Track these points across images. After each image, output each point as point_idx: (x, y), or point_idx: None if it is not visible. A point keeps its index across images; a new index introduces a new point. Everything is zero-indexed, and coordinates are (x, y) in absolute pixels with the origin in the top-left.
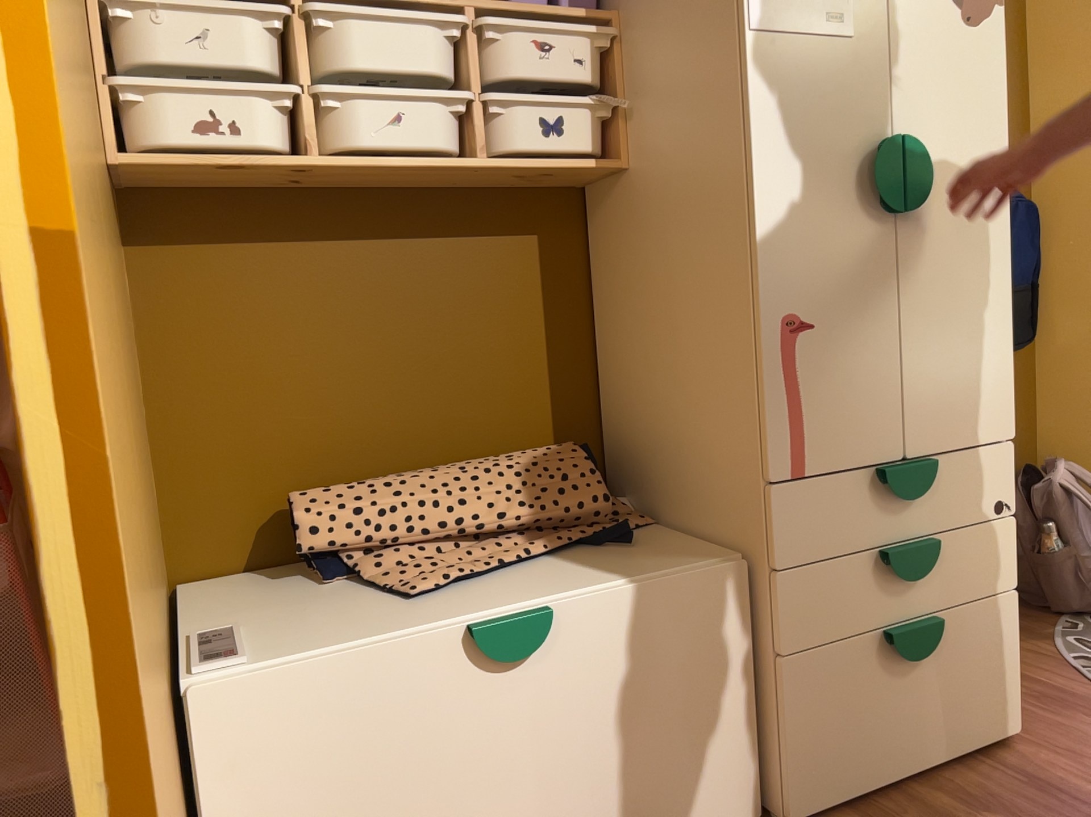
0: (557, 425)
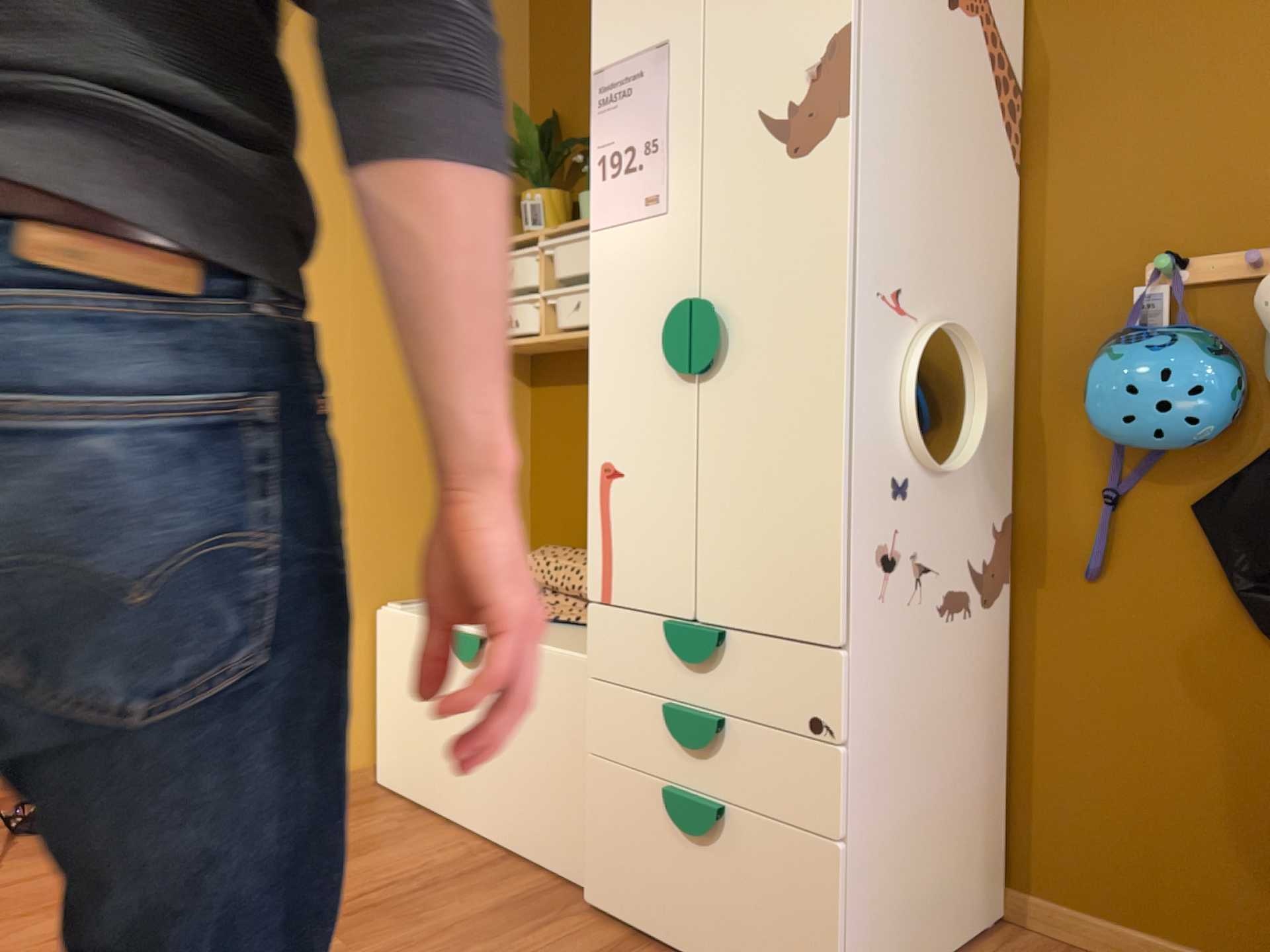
0: None
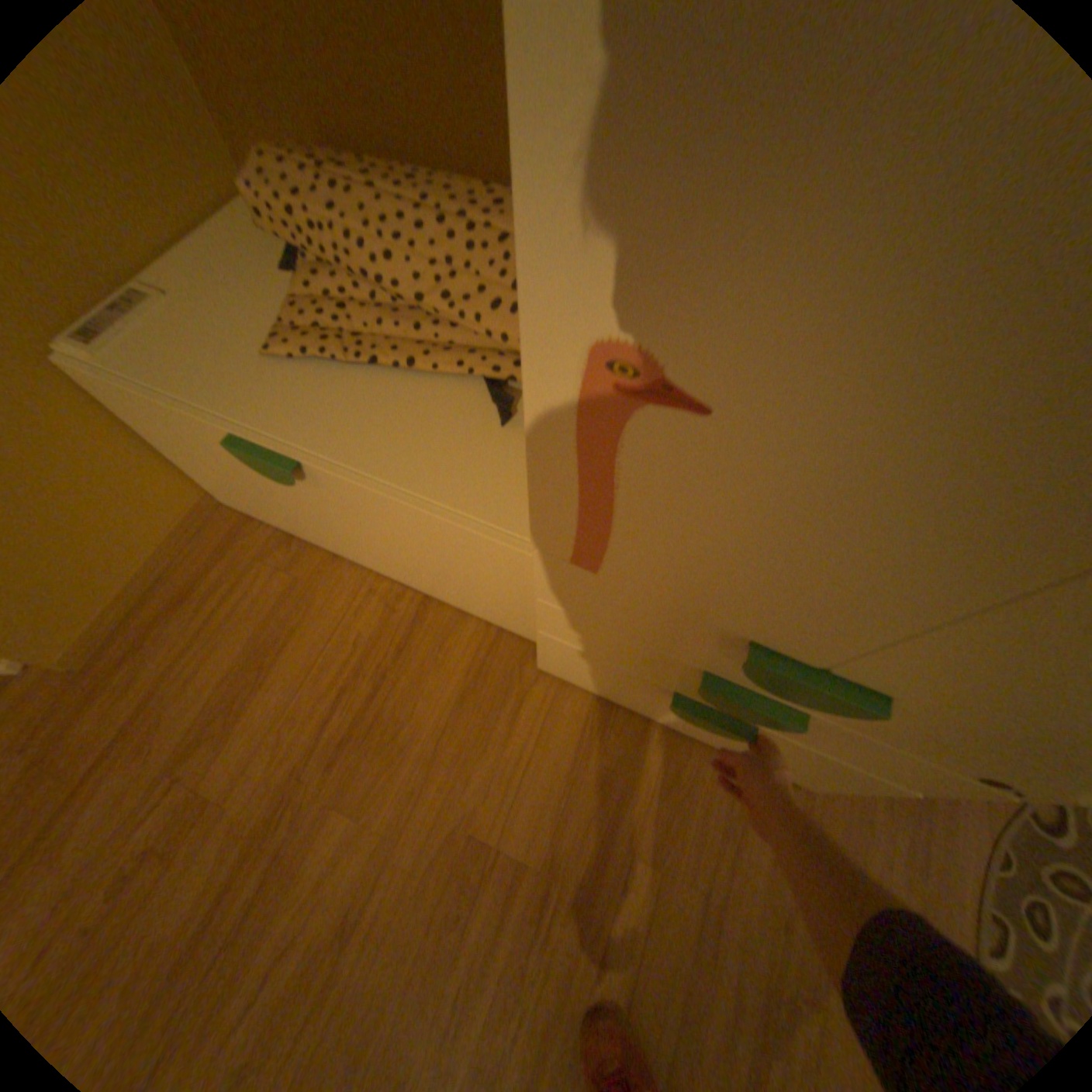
0: None
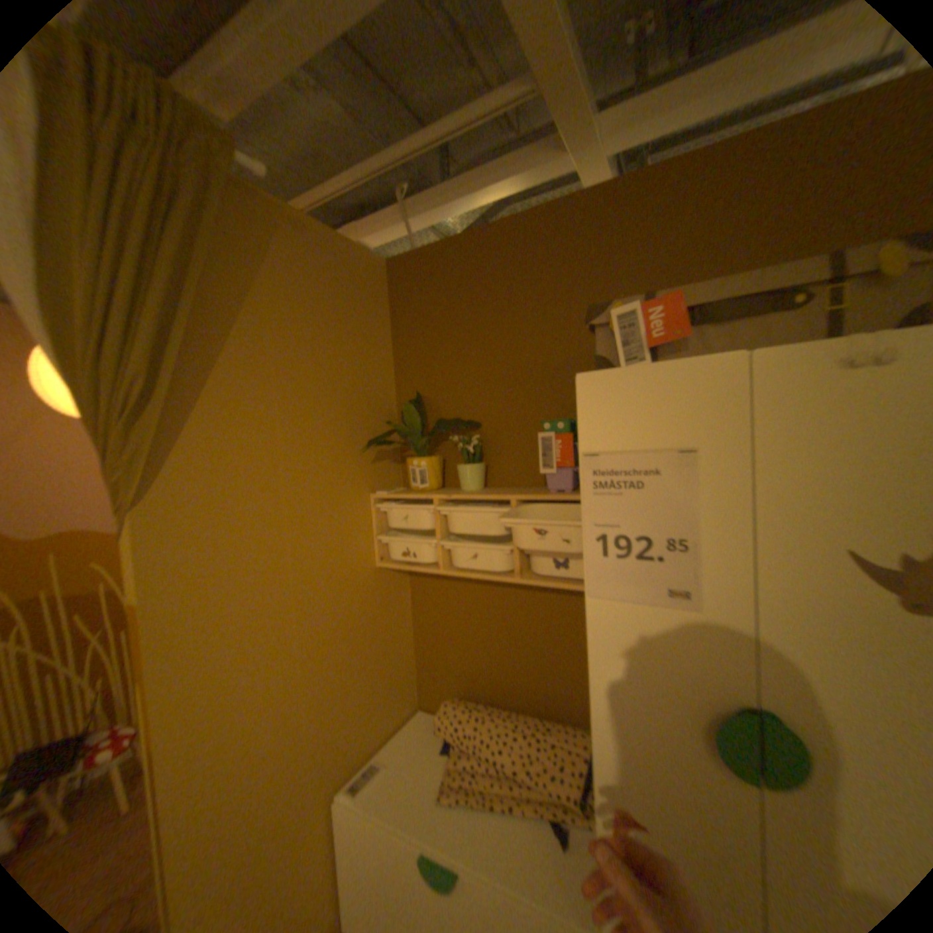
0: None
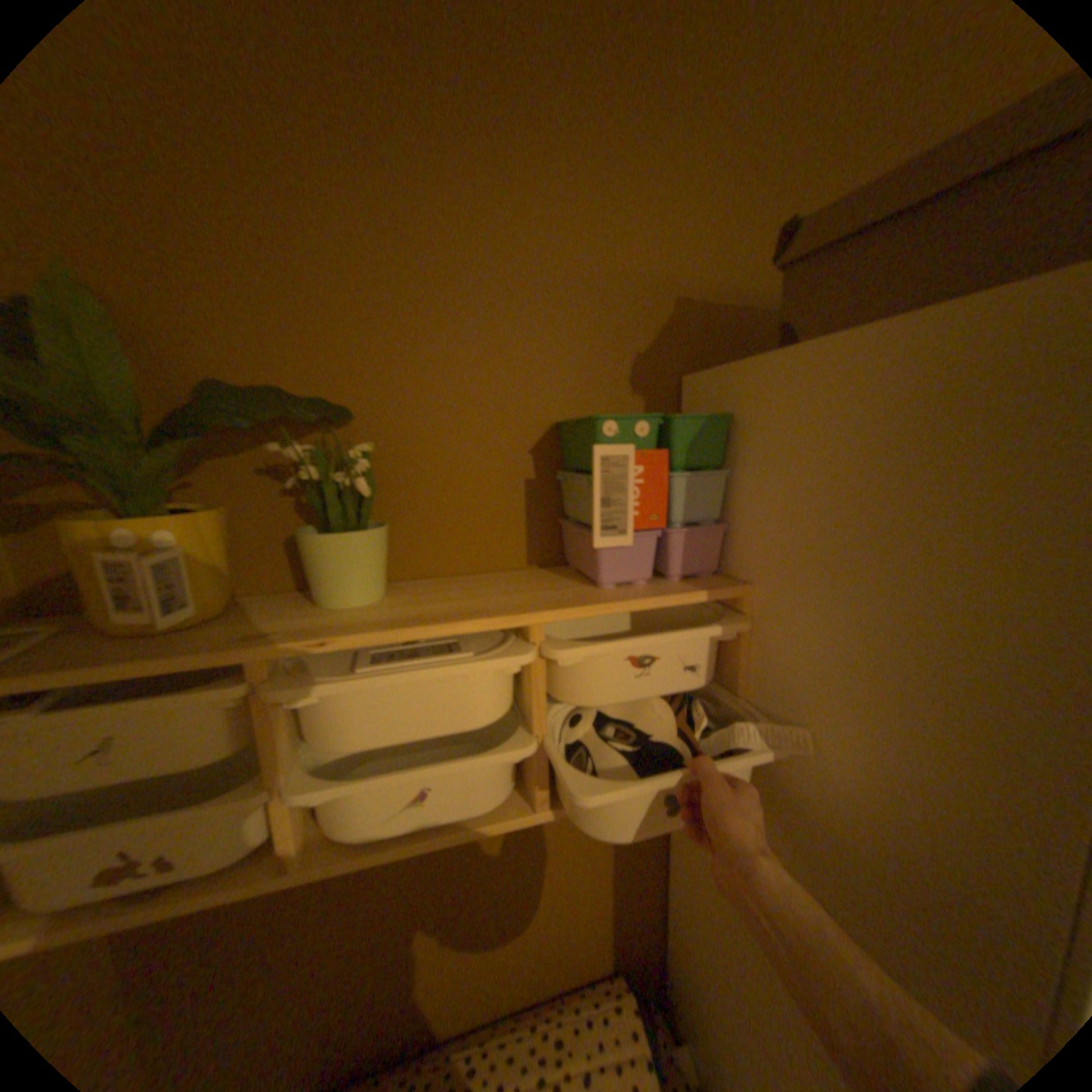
0: (615, 944)
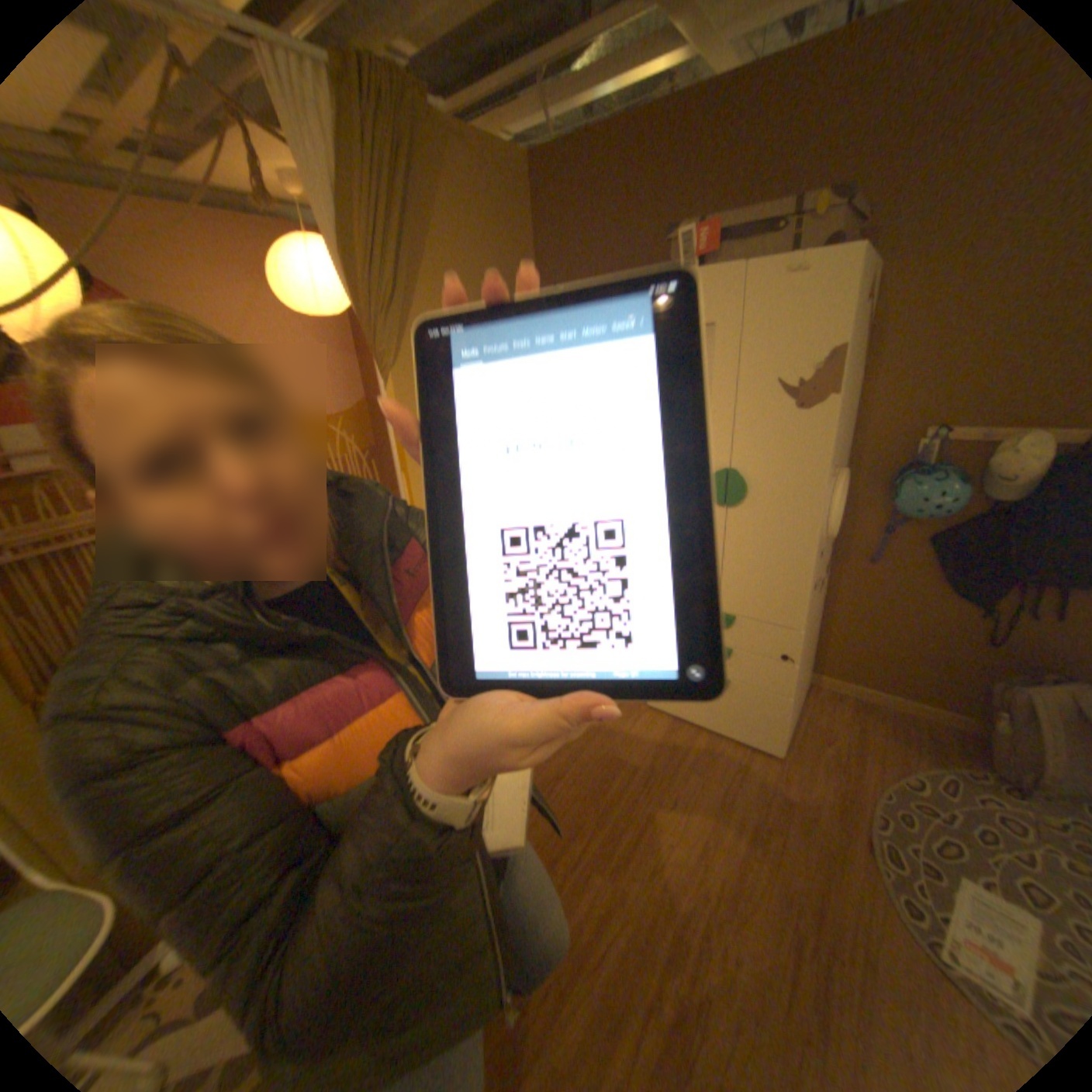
0: None
